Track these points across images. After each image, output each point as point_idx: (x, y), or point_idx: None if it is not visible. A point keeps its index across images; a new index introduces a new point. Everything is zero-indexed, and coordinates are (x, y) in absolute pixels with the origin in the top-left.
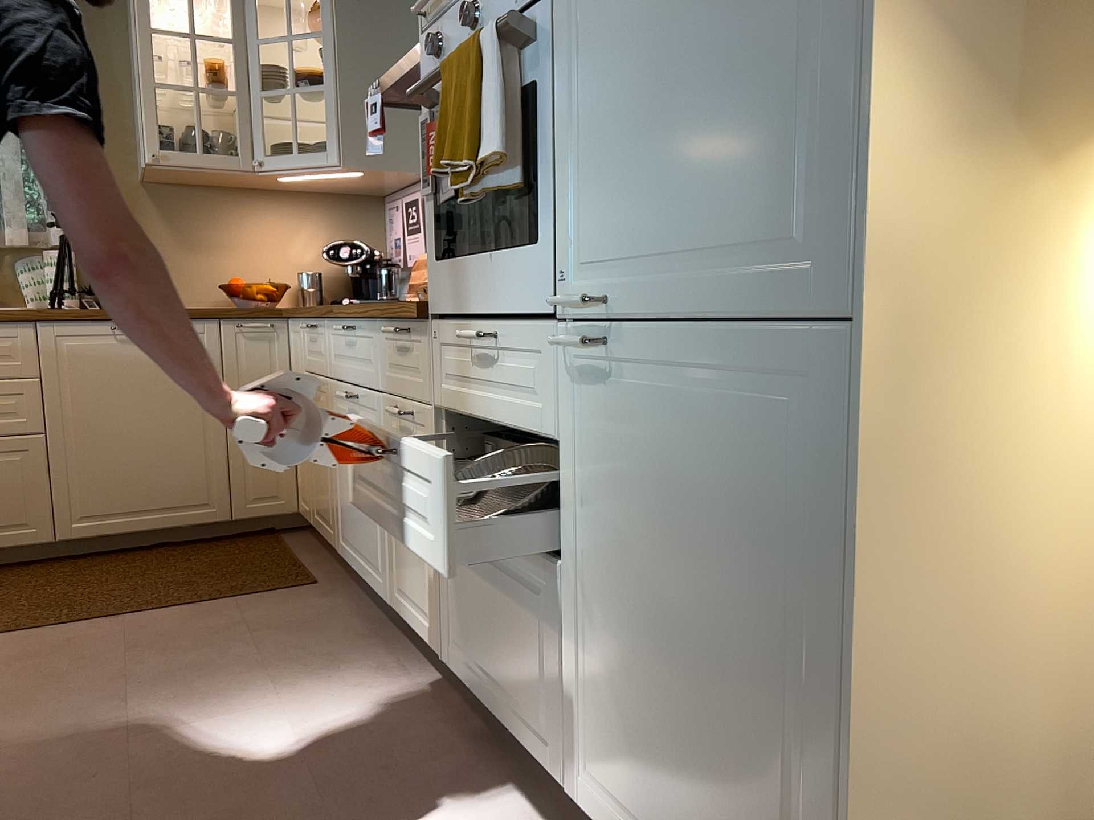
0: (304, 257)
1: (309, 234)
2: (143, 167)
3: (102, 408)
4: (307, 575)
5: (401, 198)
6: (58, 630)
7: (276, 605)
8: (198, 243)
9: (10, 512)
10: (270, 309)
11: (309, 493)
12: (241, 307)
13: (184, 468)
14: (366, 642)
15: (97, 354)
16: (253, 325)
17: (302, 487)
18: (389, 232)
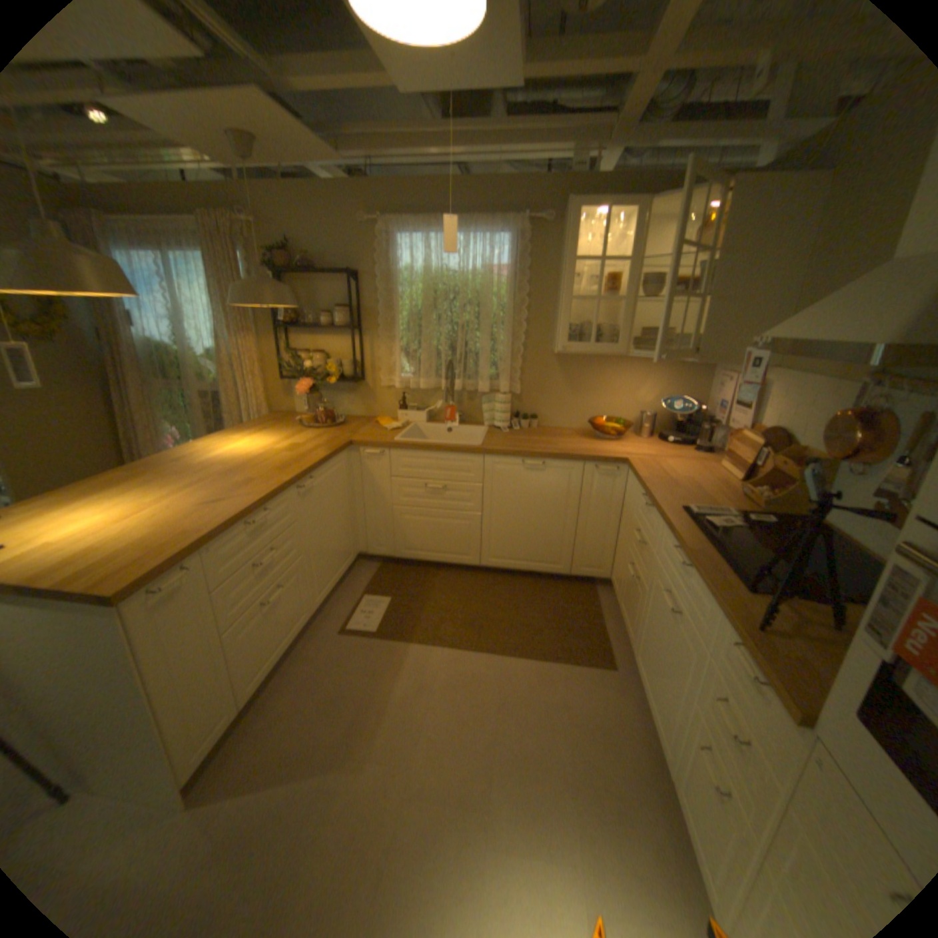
0: (647, 399)
1: (653, 384)
2: (555, 352)
3: (510, 504)
4: (610, 655)
5: (738, 375)
6: (470, 655)
7: (588, 689)
8: (579, 388)
9: (461, 548)
10: (618, 458)
11: (620, 585)
12: (599, 454)
13: (549, 543)
14: (647, 789)
15: (512, 475)
16: (606, 469)
17: (617, 574)
18: (718, 393)
